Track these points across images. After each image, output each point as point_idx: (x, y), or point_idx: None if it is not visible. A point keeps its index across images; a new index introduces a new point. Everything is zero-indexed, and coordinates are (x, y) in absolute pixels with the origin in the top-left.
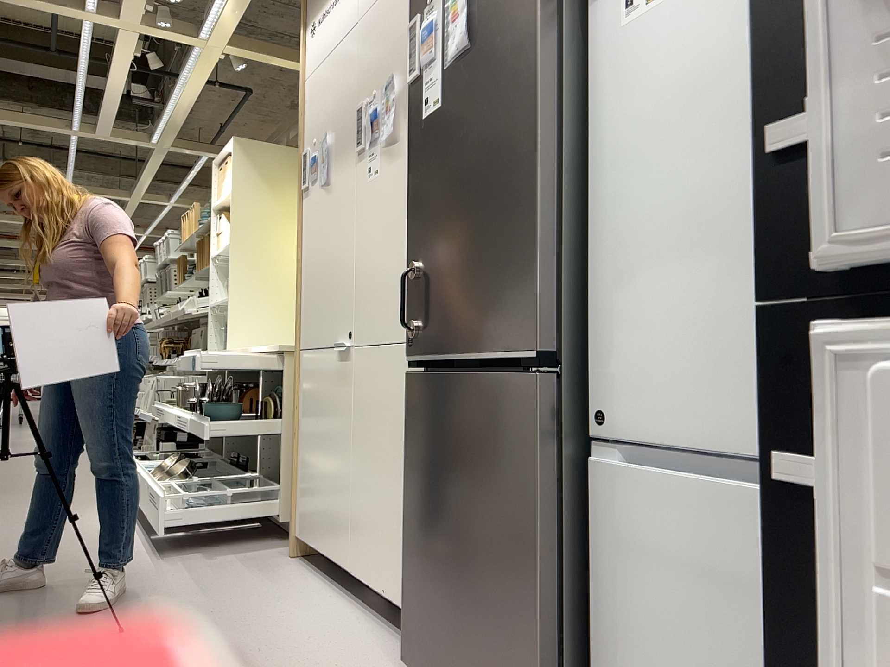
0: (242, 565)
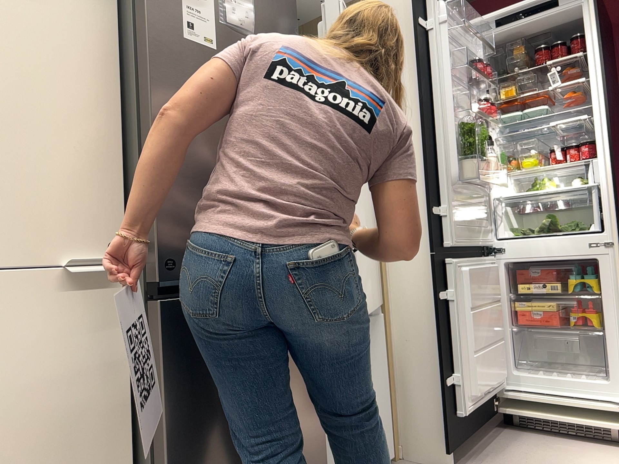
0: None
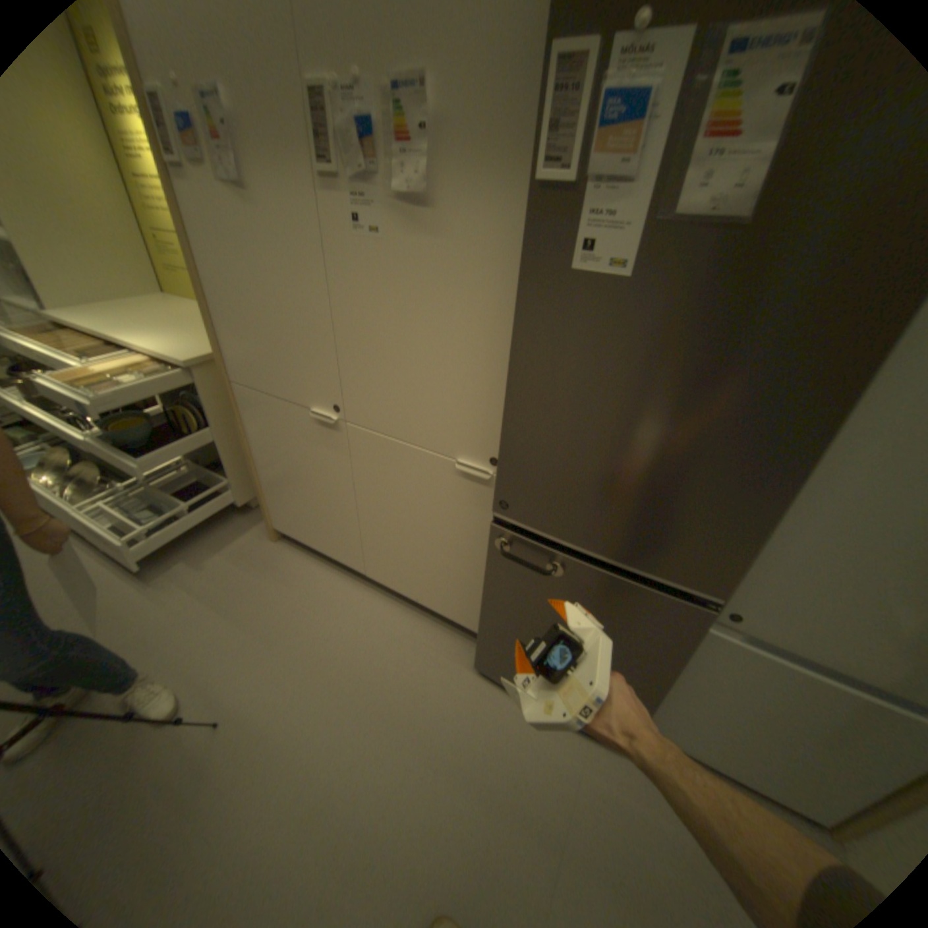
0: (239, 566)
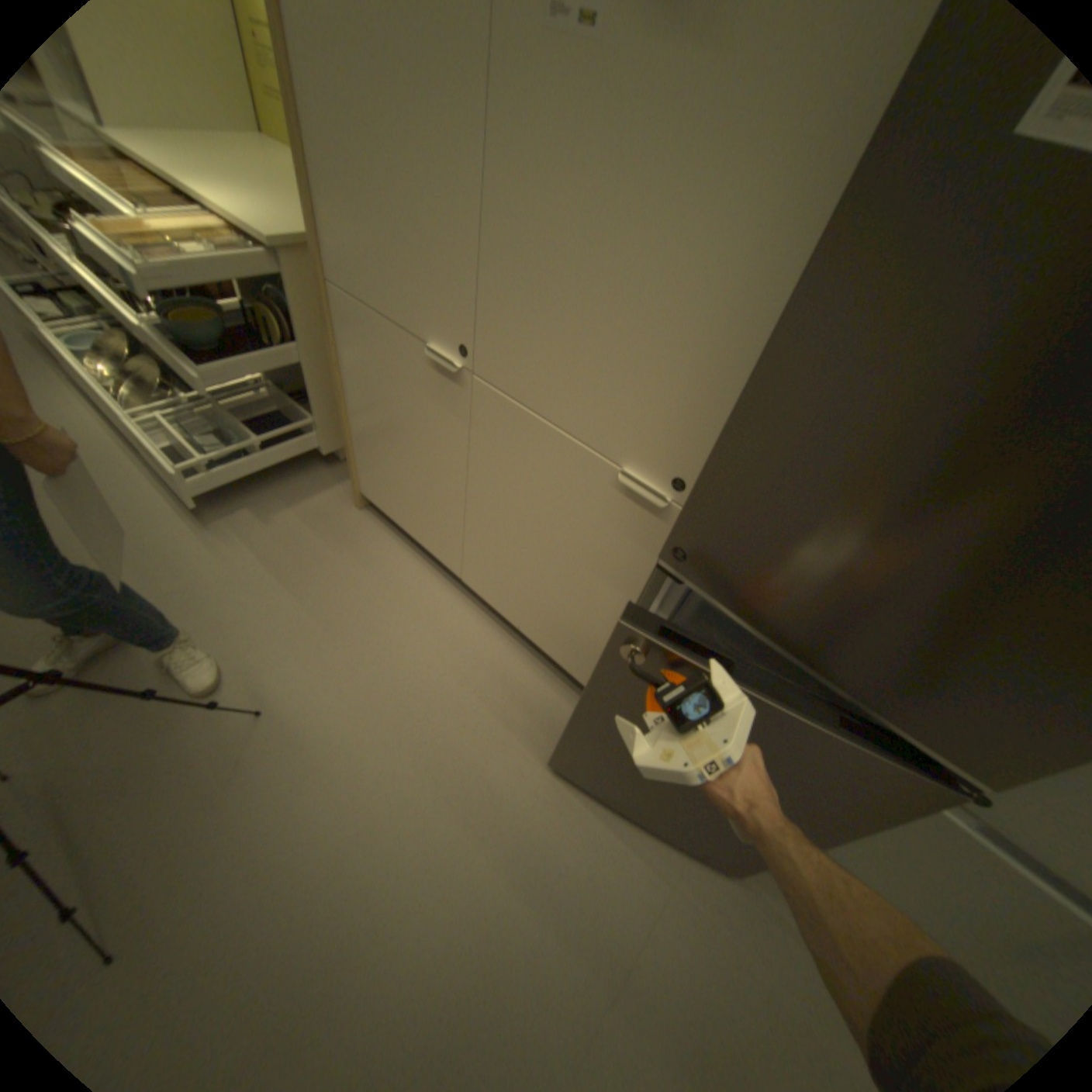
0: (313, 530)
